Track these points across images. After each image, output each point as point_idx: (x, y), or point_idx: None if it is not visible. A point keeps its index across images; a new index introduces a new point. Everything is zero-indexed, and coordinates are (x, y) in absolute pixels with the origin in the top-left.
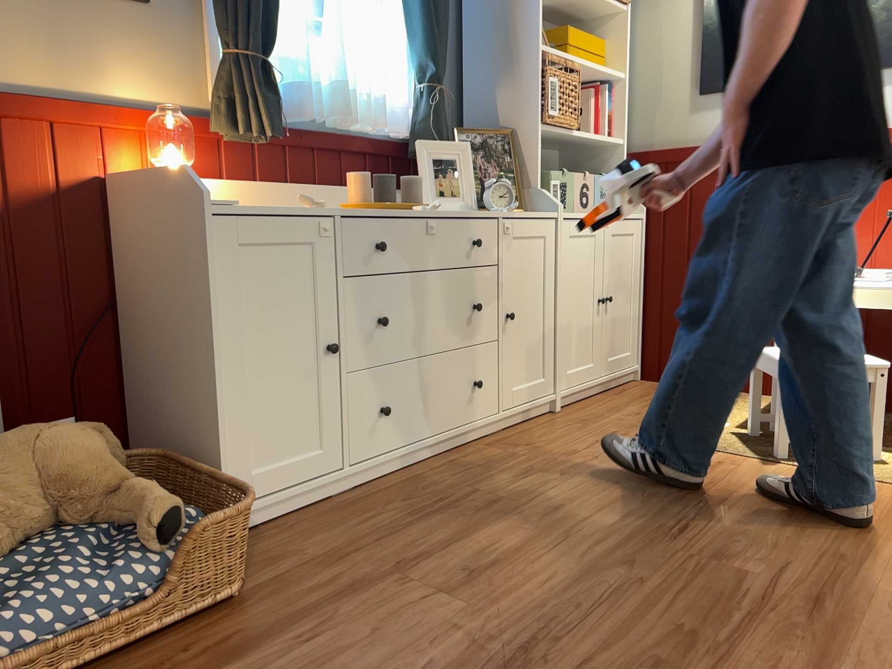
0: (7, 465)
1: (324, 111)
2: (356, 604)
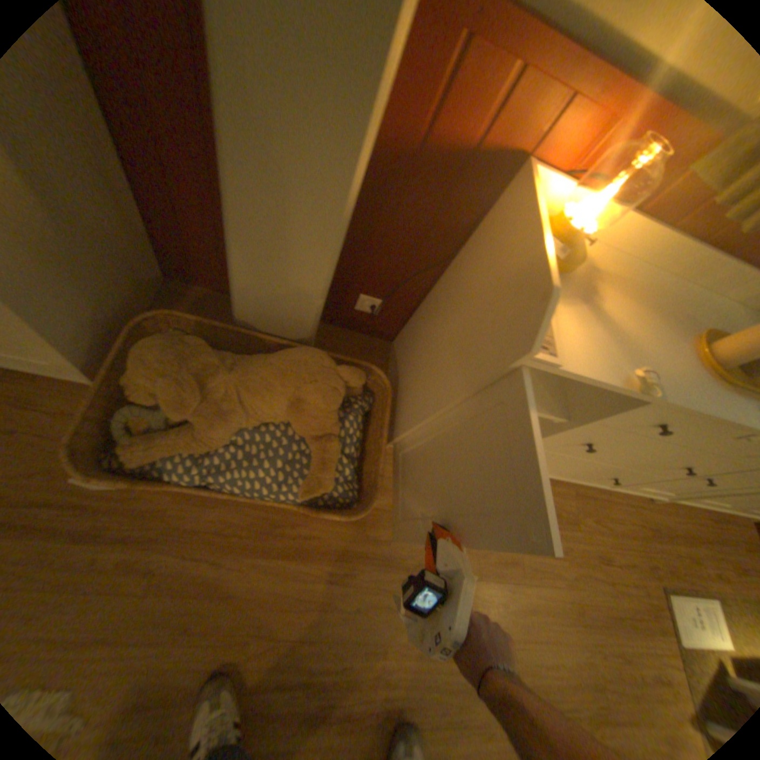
0: (279, 393)
1: None
2: (376, 577)
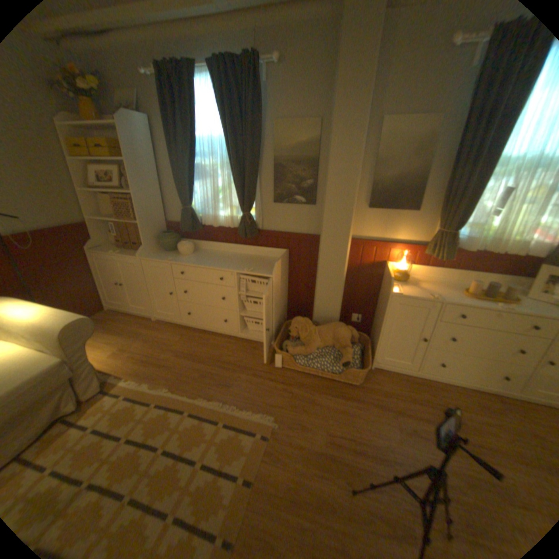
0: (329, 331)
1: (487, 246)
2: (378, 411)
